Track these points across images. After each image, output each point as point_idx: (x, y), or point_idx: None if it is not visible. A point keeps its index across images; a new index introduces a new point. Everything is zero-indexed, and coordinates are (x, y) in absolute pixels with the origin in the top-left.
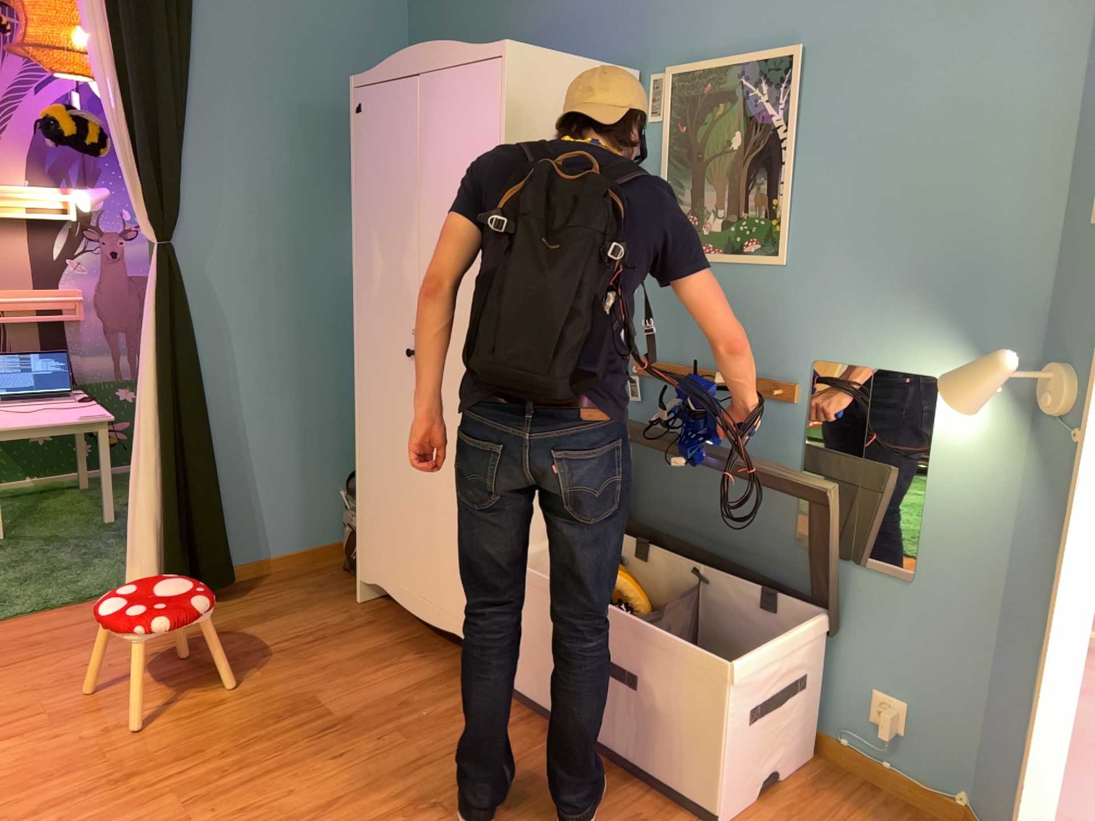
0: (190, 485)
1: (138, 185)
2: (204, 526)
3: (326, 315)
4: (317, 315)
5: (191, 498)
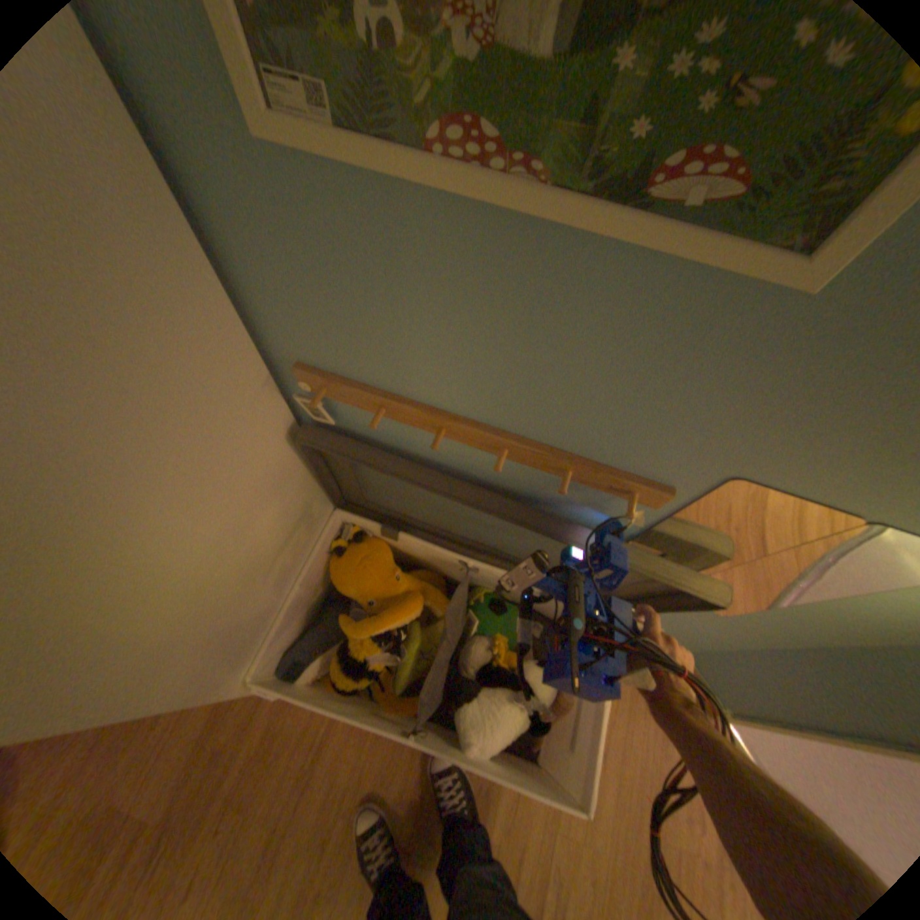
0: None
1: None
2: None
3: None
4: None
5: None
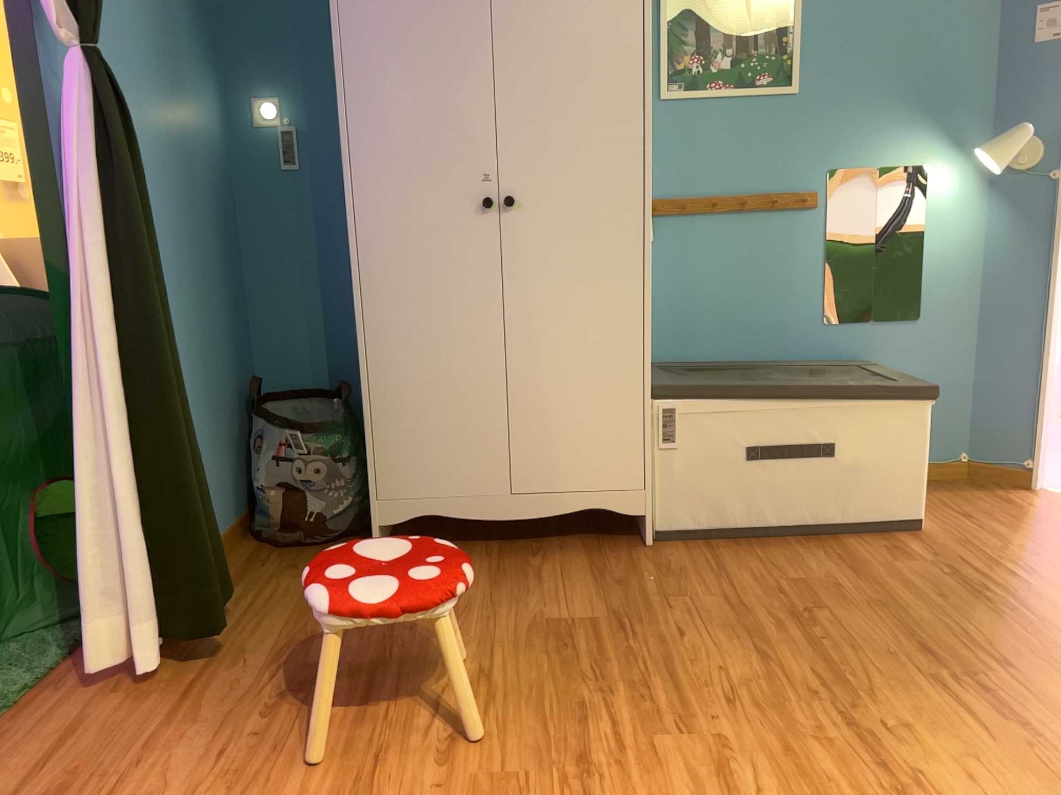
0: (181, 452)
1: None
2: (202, 511)
3: (190, 204)
4: (185, 204)
5: (184, 474)
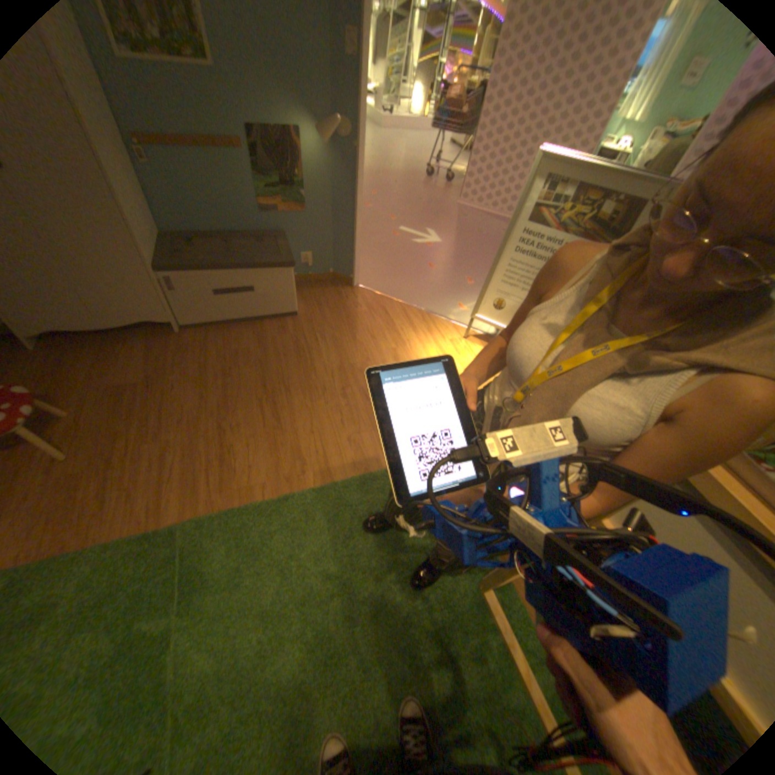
0: None
1: None
2: None
3: None
4: None
5: None
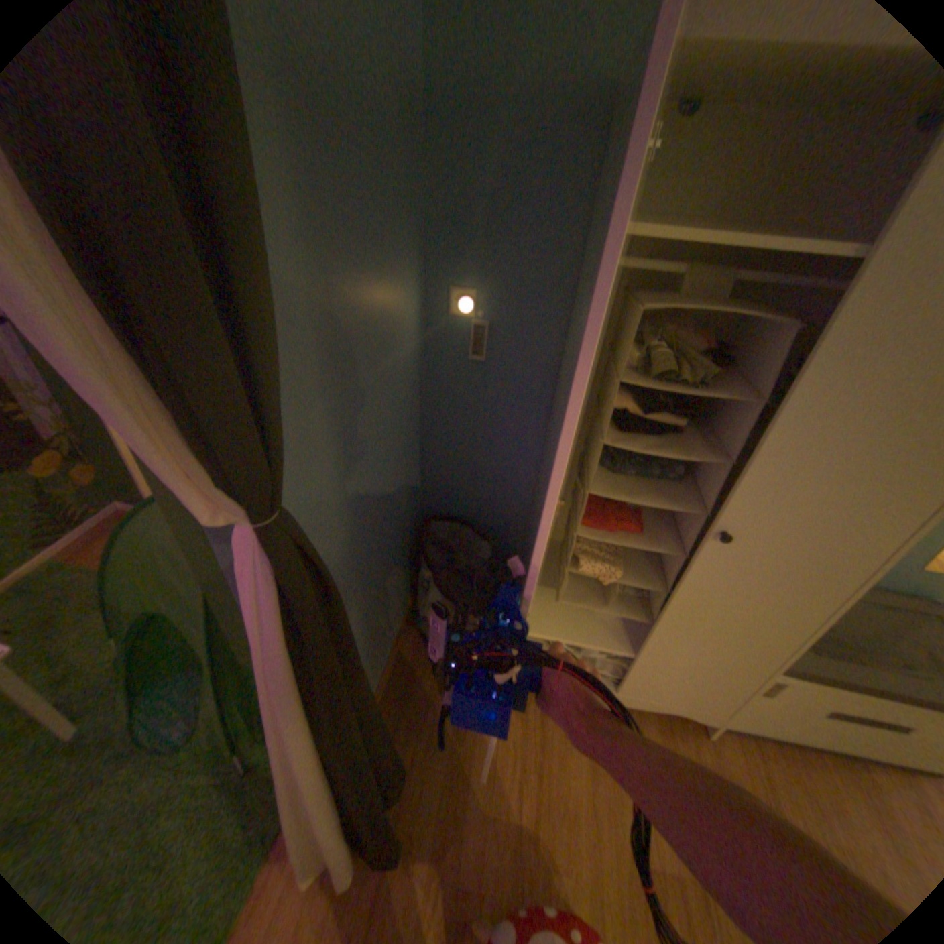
0: (379, 765)
1: (132, 383)
2: (392, 773)
3: (388, 433)
4: (384, 439)
5: (381, 773)
